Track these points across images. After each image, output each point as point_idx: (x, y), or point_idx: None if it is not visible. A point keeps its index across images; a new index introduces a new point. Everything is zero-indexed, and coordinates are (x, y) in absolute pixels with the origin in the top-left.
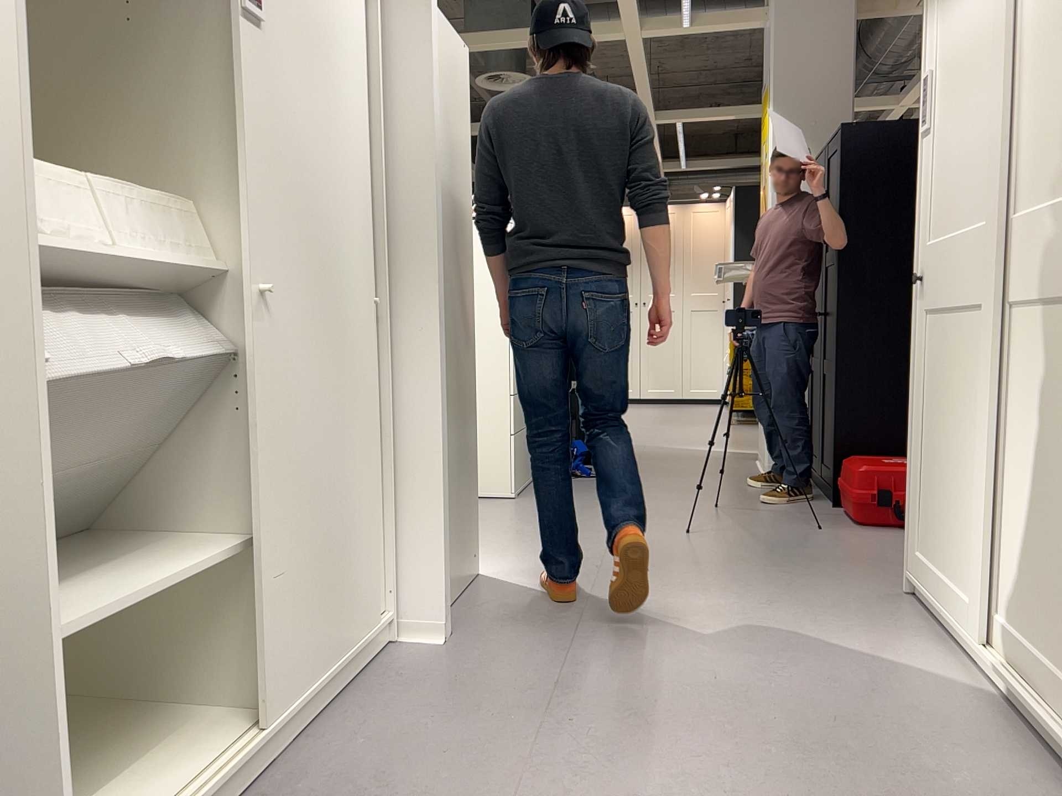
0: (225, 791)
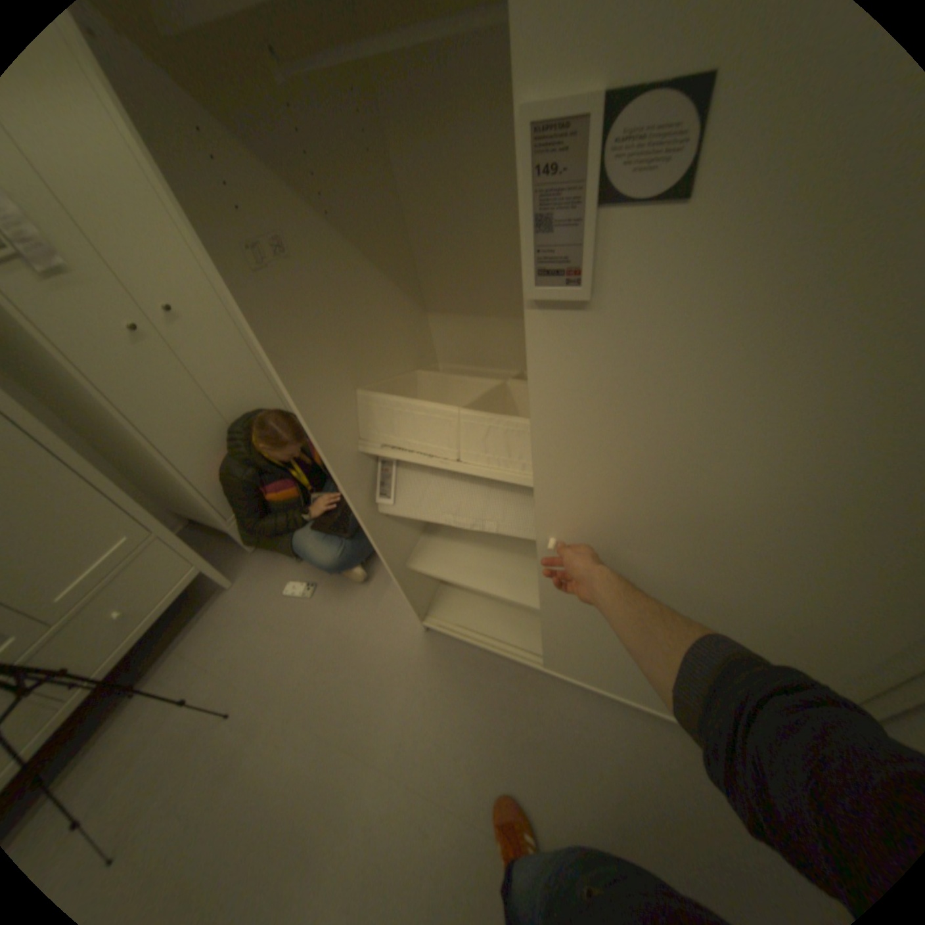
0: (473, 648)
